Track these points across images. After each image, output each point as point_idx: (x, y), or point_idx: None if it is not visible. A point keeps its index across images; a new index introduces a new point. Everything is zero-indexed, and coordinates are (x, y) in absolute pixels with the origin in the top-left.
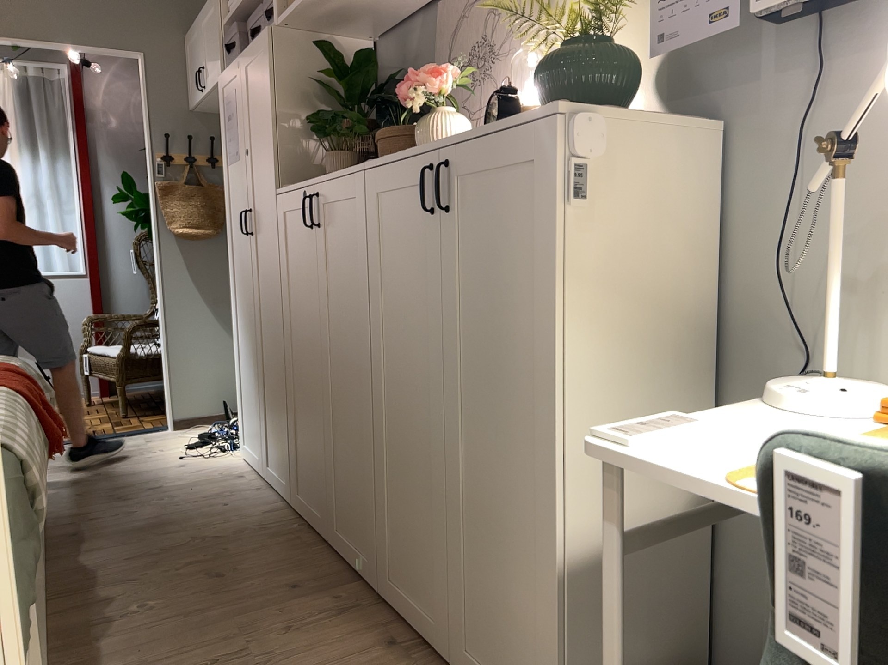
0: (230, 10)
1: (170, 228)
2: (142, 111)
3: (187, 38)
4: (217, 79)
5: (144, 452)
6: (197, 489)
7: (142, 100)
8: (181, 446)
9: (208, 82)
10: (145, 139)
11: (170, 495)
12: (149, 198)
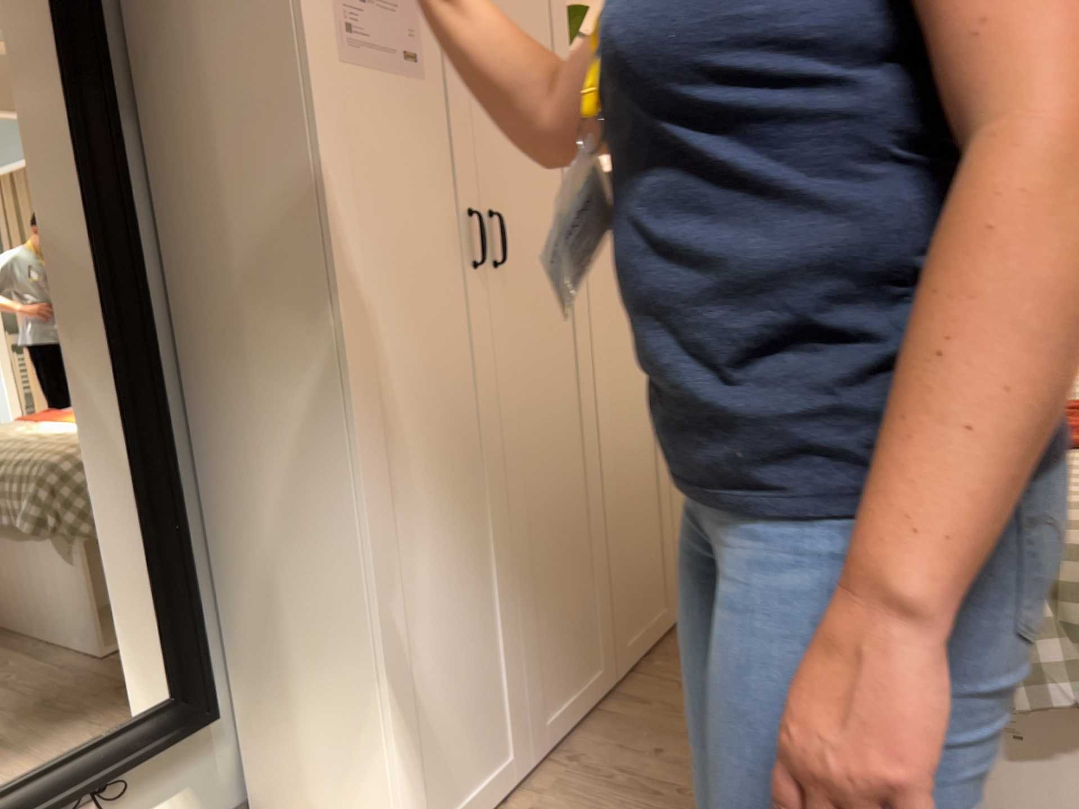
0: None
1: None
2: None
3: None
4: None
5: None
6: None
7: None
8: None
9: None
10: None
11: None
12: None
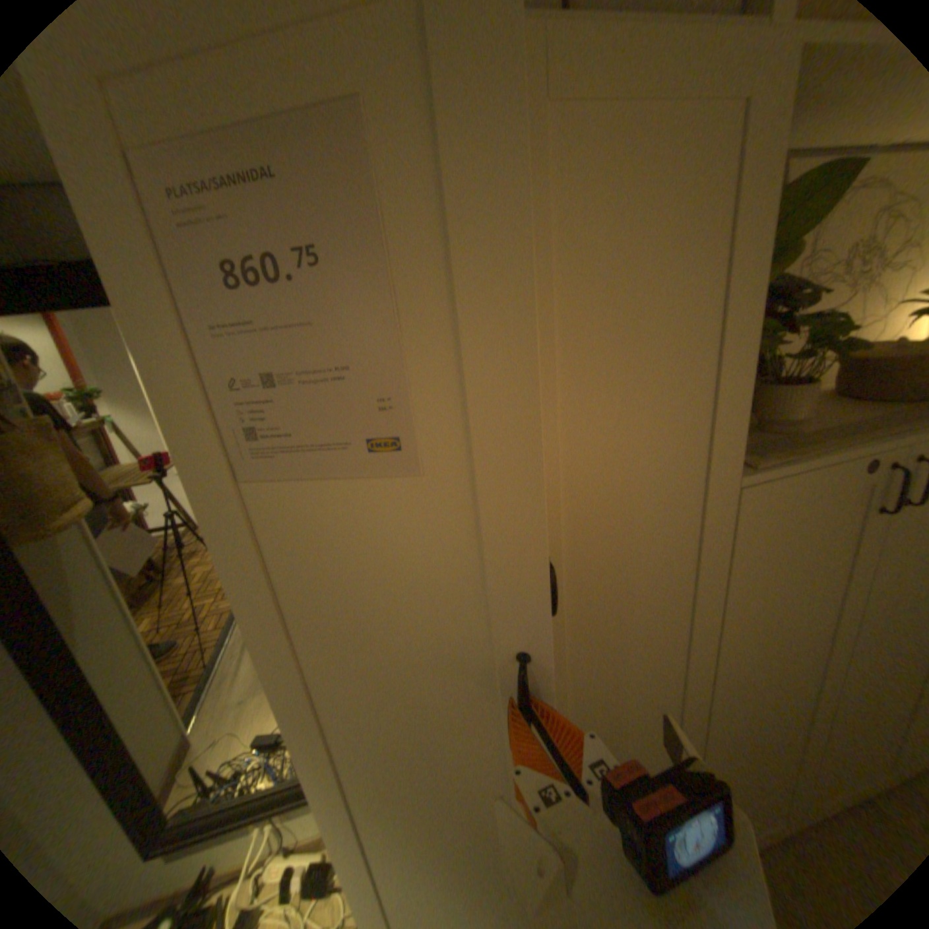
0: None
1: None
2: None
3: None
4: None
5: None
6: None
7: None
8: None
9: None
10: None
11: None
12: None
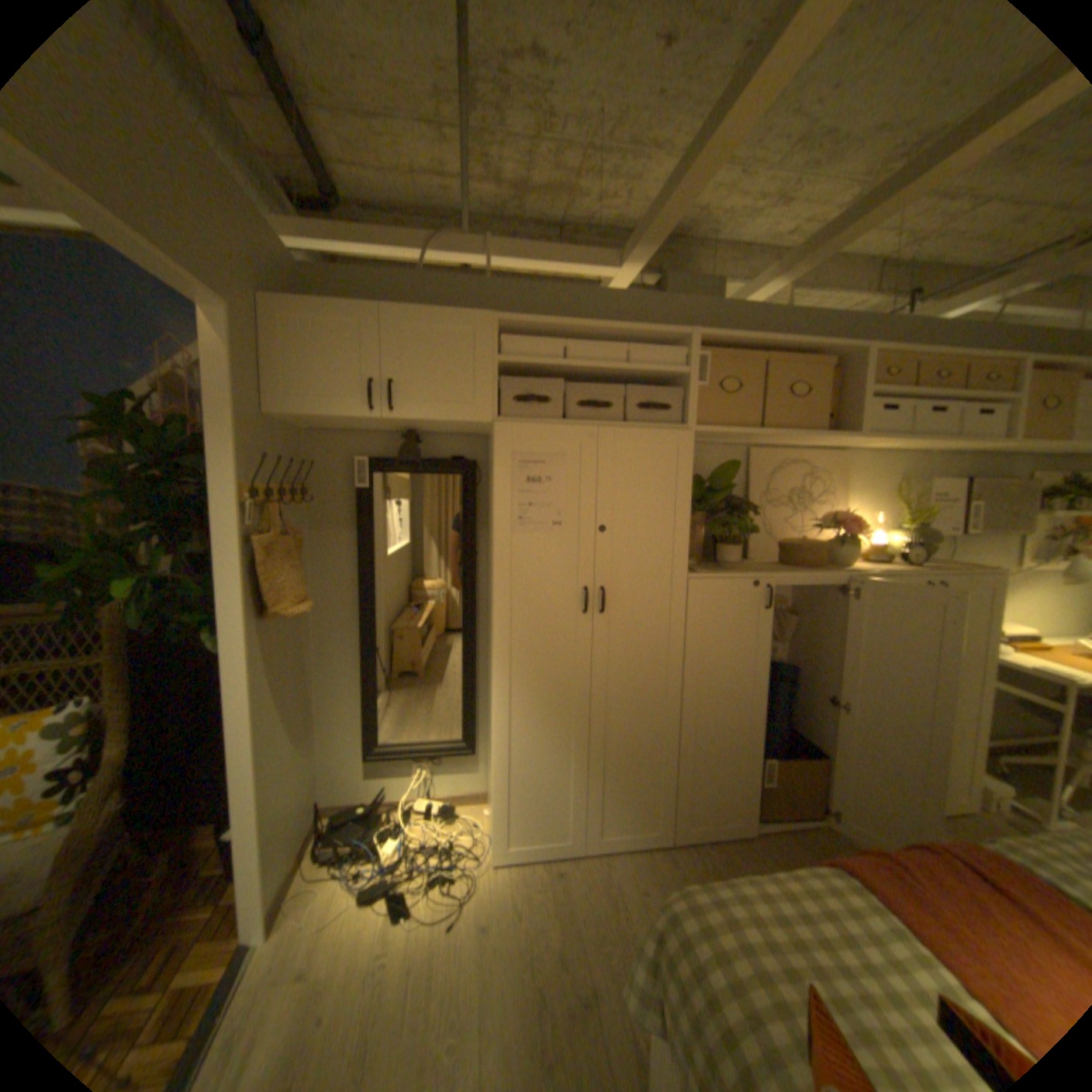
0: (503, 349)
1: (258, 611)
2: (209, 406)
3: (276, 302)
4: (470, 421)
5: (364, 981)
6: (584, 917)
7: (218, 389)
8: (376, 930)
9: (419, 410)
10: (212, 457)
11: (595, 945)
12: (215, 563)
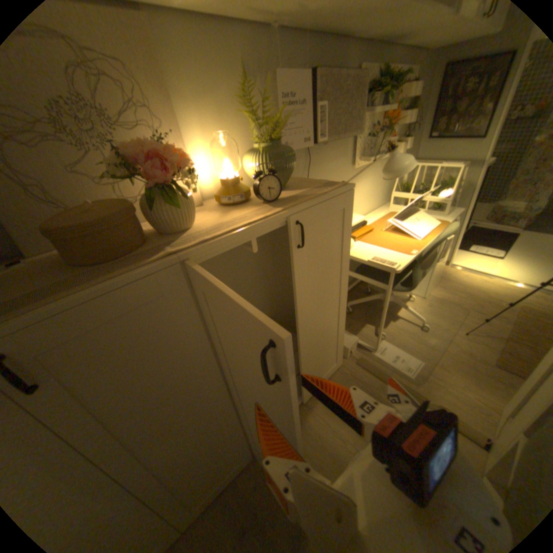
0: None
1: None
2: None
3: None
4: None
5: None
6: None
7: None
8: None
9: None
10: None
11: None
12: None
